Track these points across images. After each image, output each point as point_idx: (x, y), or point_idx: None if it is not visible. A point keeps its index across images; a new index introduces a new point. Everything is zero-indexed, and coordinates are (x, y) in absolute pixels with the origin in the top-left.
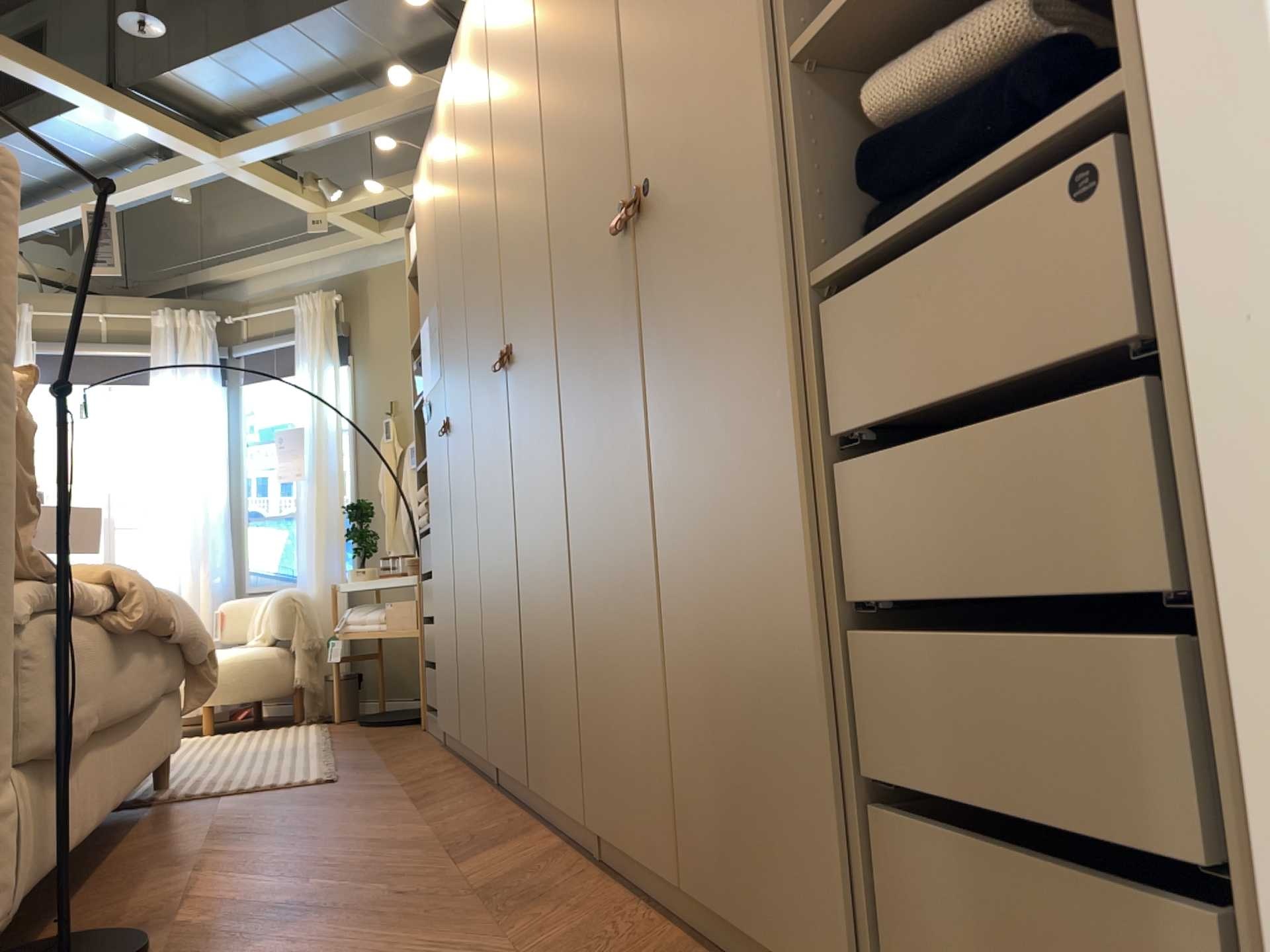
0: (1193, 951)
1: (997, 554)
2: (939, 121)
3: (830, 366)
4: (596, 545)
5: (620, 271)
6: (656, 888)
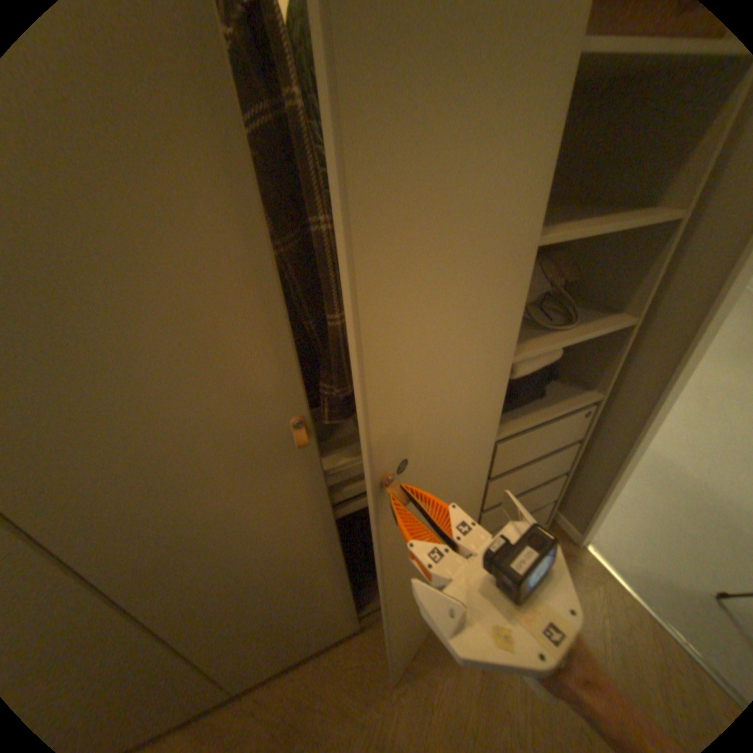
0: (555, 511)
1: (546, 482)
2: (541, 378)
3: (505, 463)
4: (234, 616)
5: (285, 464)
6: (334, 651)
